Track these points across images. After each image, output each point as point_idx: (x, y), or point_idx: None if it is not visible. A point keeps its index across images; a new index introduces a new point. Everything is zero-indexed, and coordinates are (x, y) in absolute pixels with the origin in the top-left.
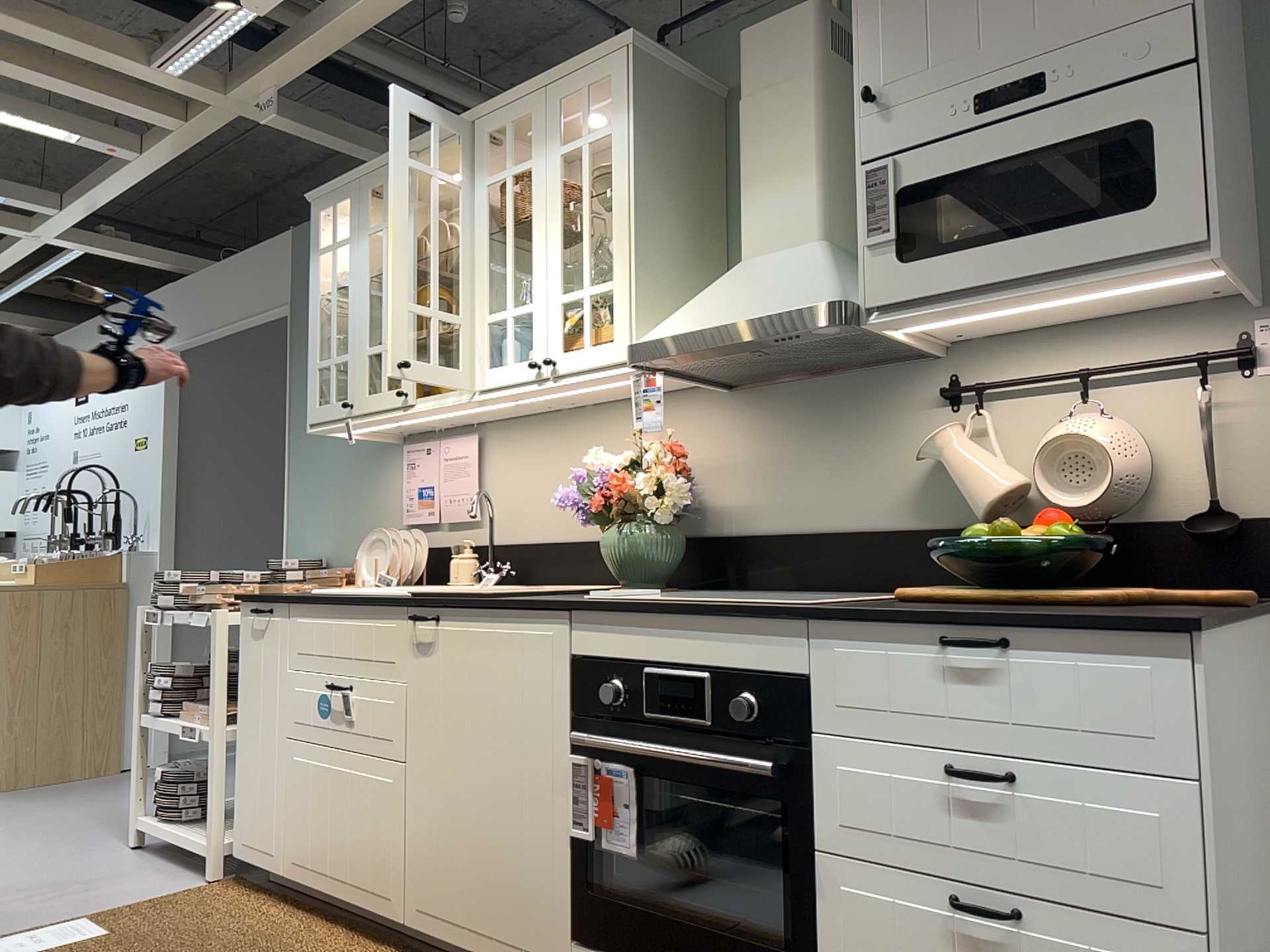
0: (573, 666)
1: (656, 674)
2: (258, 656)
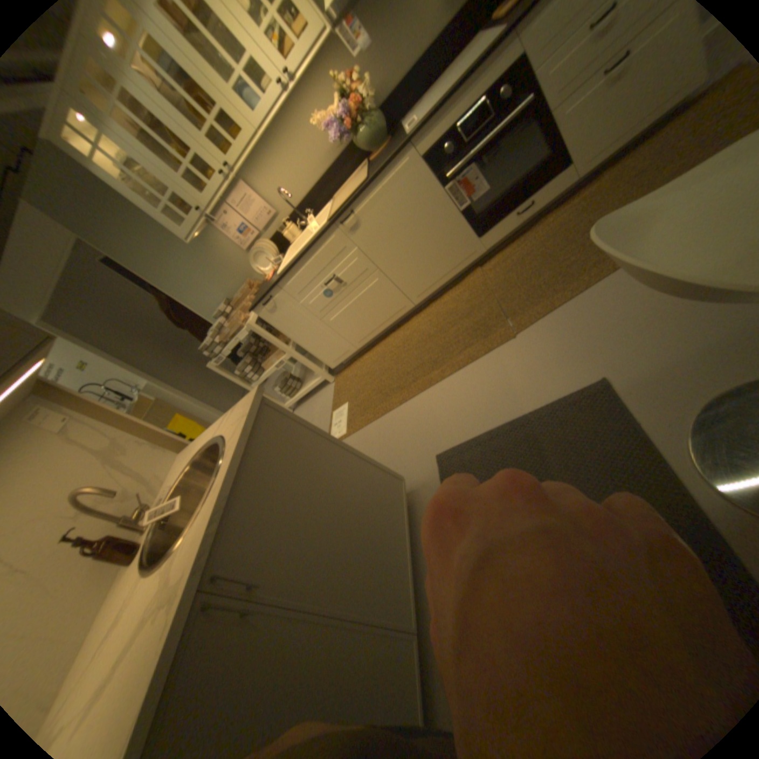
0: (424, 158)
1: (463, 119)
2: (282, 314)
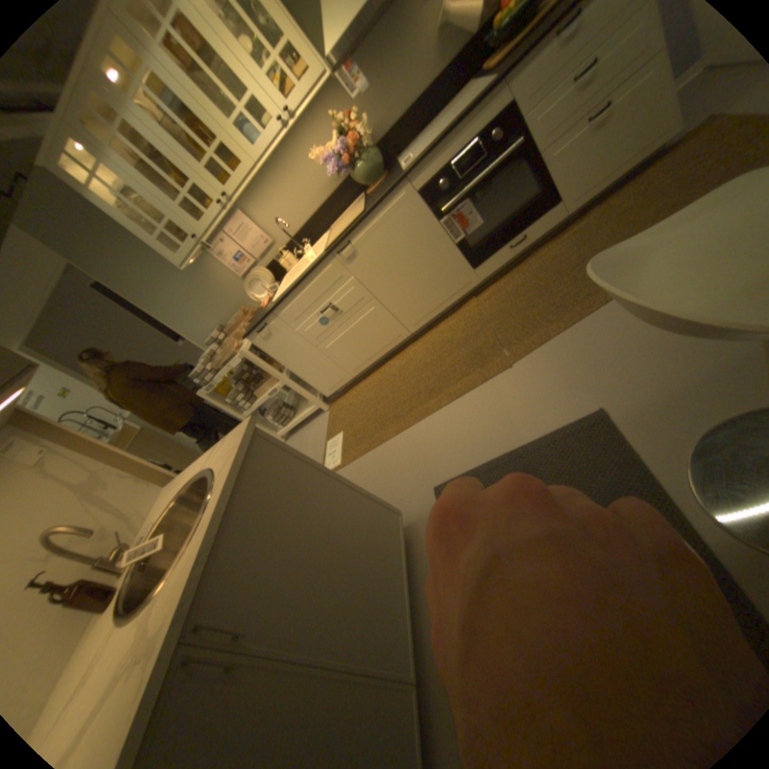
0: (420, 193)
1: (457, 158)
2: (277, 342)
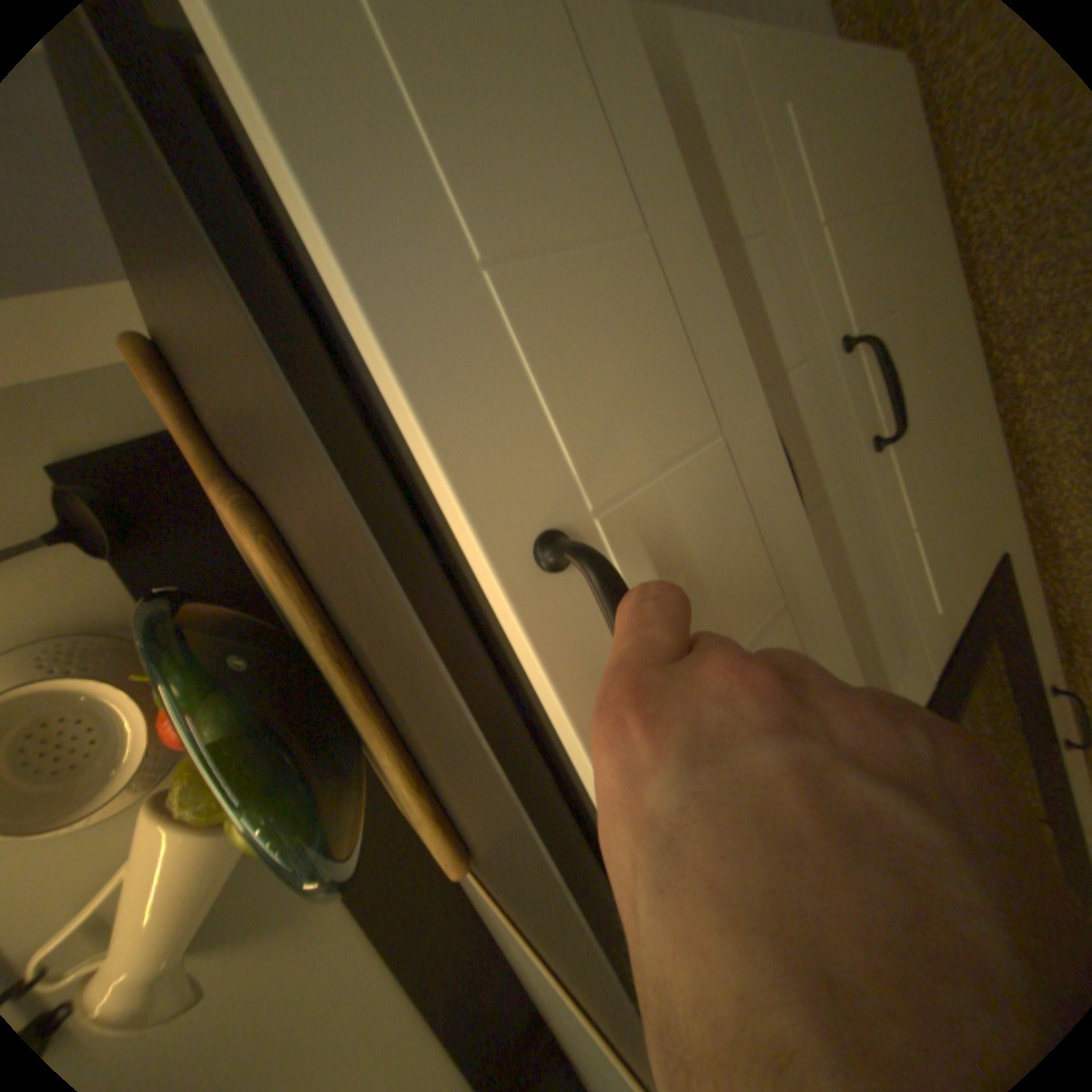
0: None
1: None
2: None
